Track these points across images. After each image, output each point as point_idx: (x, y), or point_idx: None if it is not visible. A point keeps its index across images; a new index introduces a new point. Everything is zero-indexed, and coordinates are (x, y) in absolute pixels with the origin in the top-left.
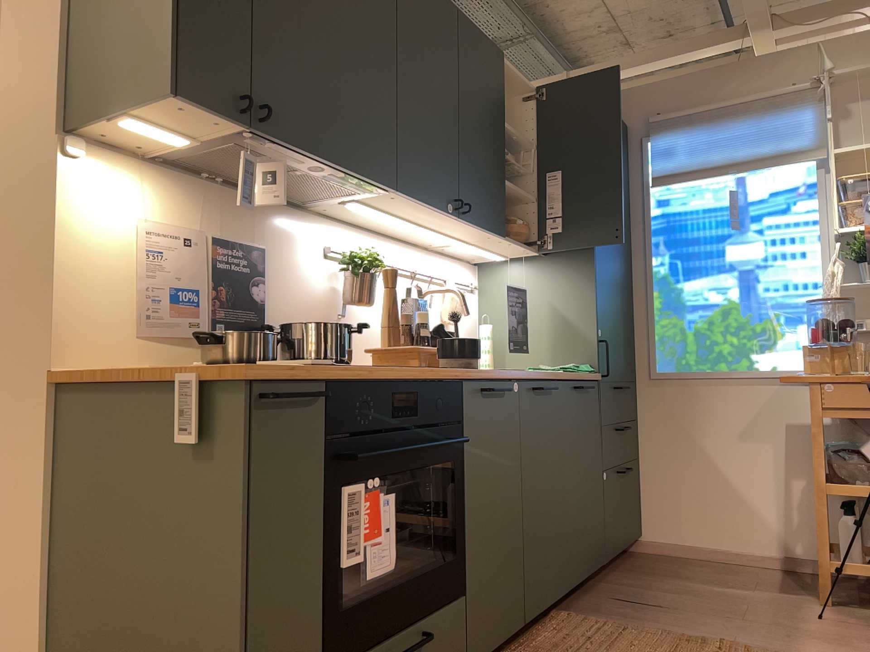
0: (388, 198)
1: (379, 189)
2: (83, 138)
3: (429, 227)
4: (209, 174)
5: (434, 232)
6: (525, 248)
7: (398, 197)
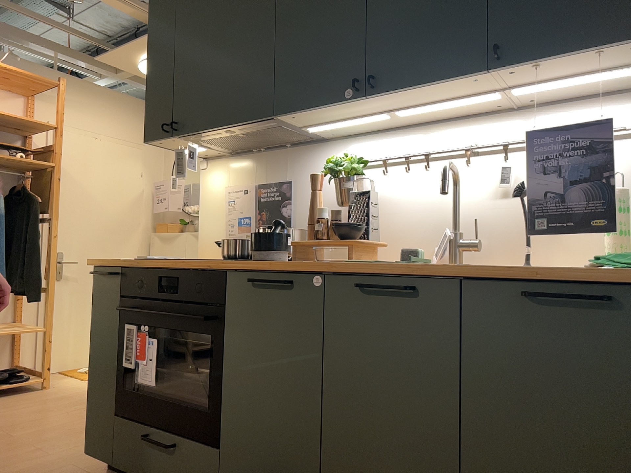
0: (299, 118)
1: (278, 119)
2: (209, 158)
3: (402, 109)
4: (254, 149)
5: (421, 108)
6: (585, 55)
7: (295, 115)
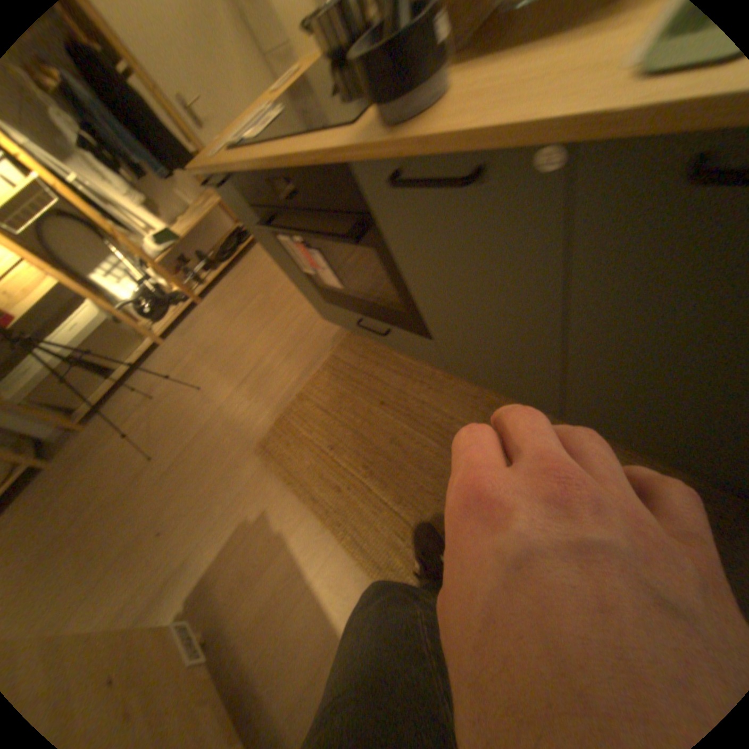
0: None
1: None
2: None
3: None
4: None
5: None
6: None
7: None
